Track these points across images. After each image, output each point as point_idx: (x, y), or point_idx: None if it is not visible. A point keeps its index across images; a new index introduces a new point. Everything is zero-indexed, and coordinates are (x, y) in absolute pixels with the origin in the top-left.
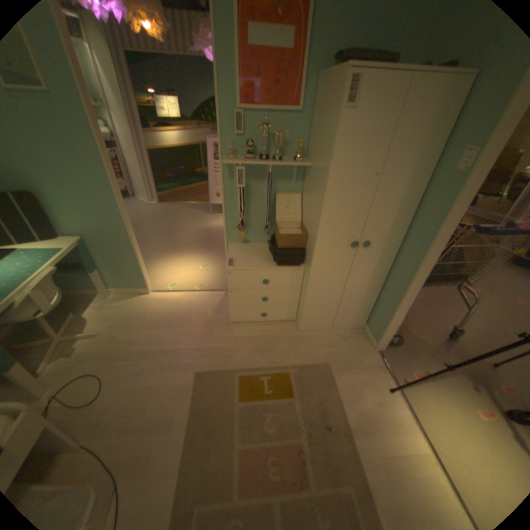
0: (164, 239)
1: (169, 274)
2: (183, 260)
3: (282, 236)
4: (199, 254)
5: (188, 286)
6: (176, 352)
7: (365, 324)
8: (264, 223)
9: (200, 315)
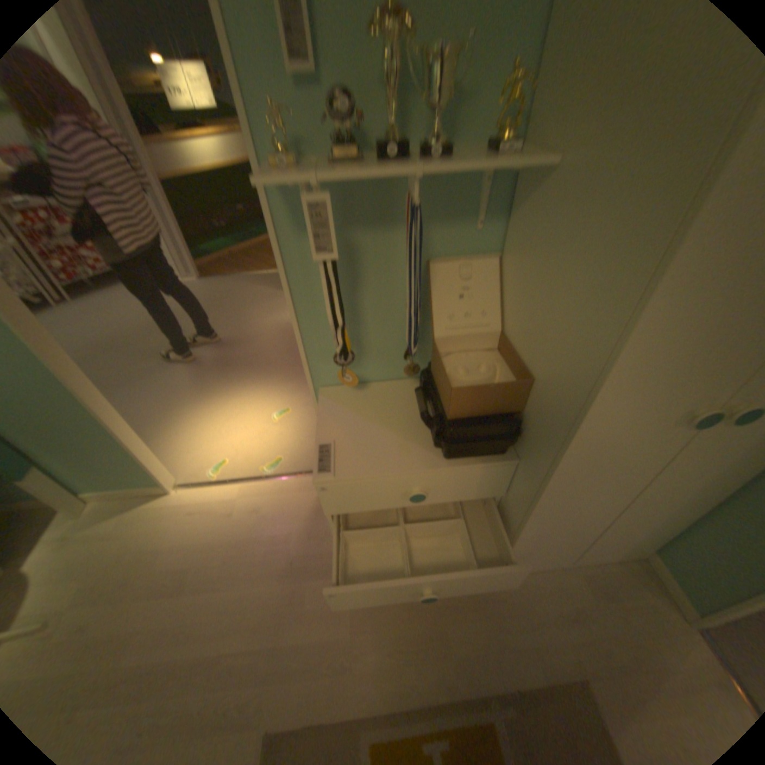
0: (205, 353)
1: (211, 437)
2: (240, 400)
3: (461, 390)
4: (272, 382)
5: (249, 464)
6: (220, 666)
7: (654, 551)
8: (401, 336)
9: (274, 543)
